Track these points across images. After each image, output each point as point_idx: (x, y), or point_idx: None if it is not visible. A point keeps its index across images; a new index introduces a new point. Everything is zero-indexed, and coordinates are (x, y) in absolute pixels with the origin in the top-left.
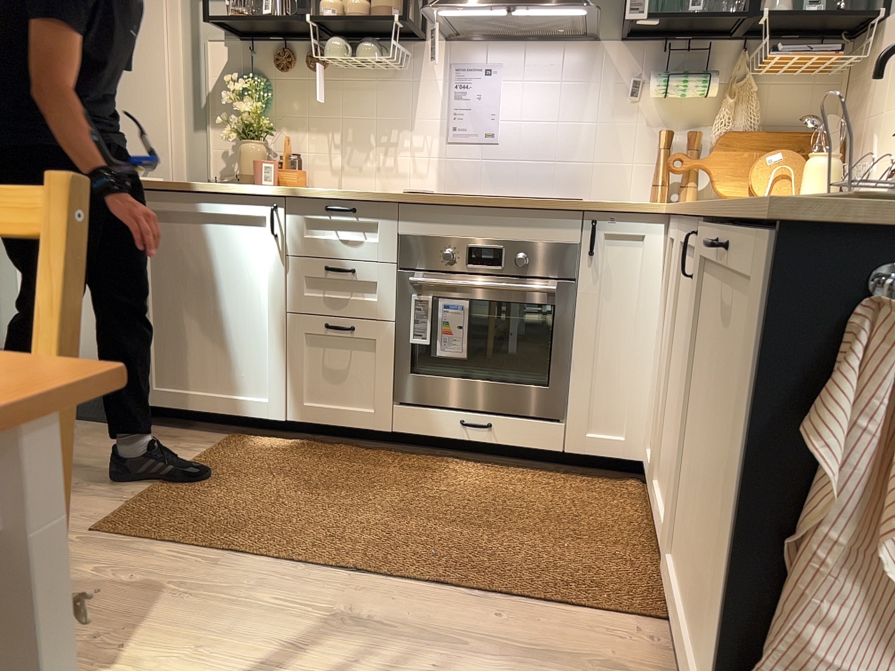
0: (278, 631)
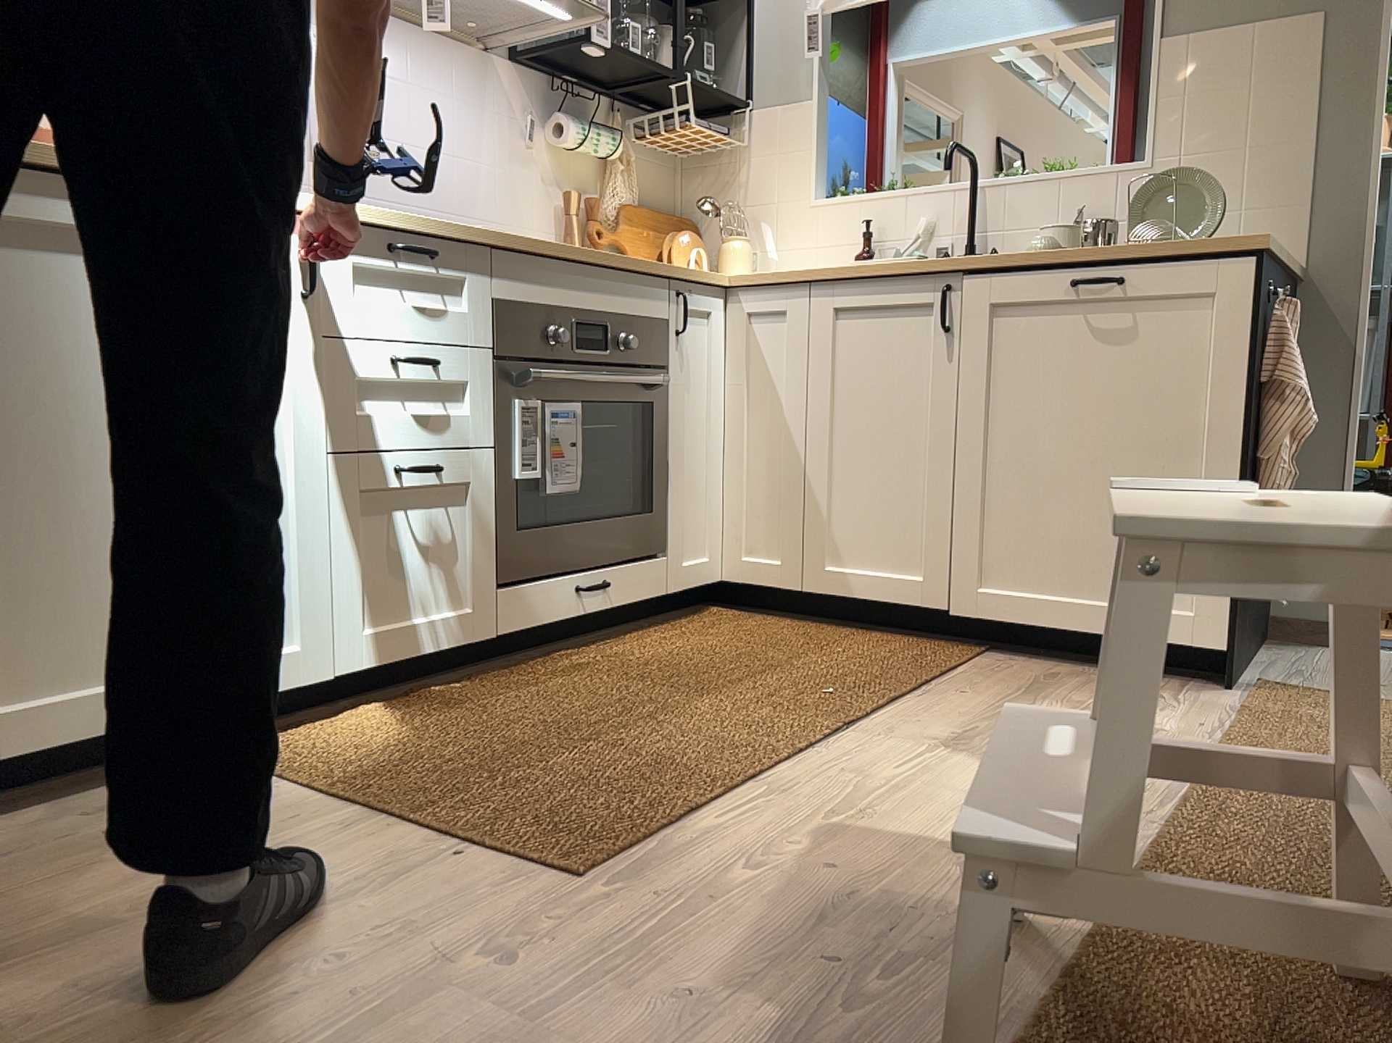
0: (969, 774)
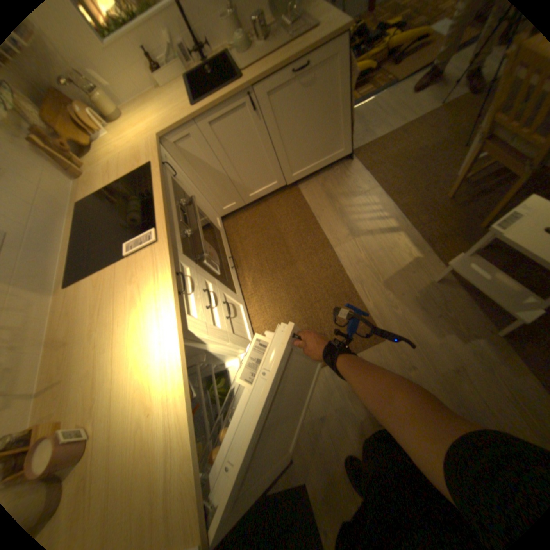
0: (370, 242)
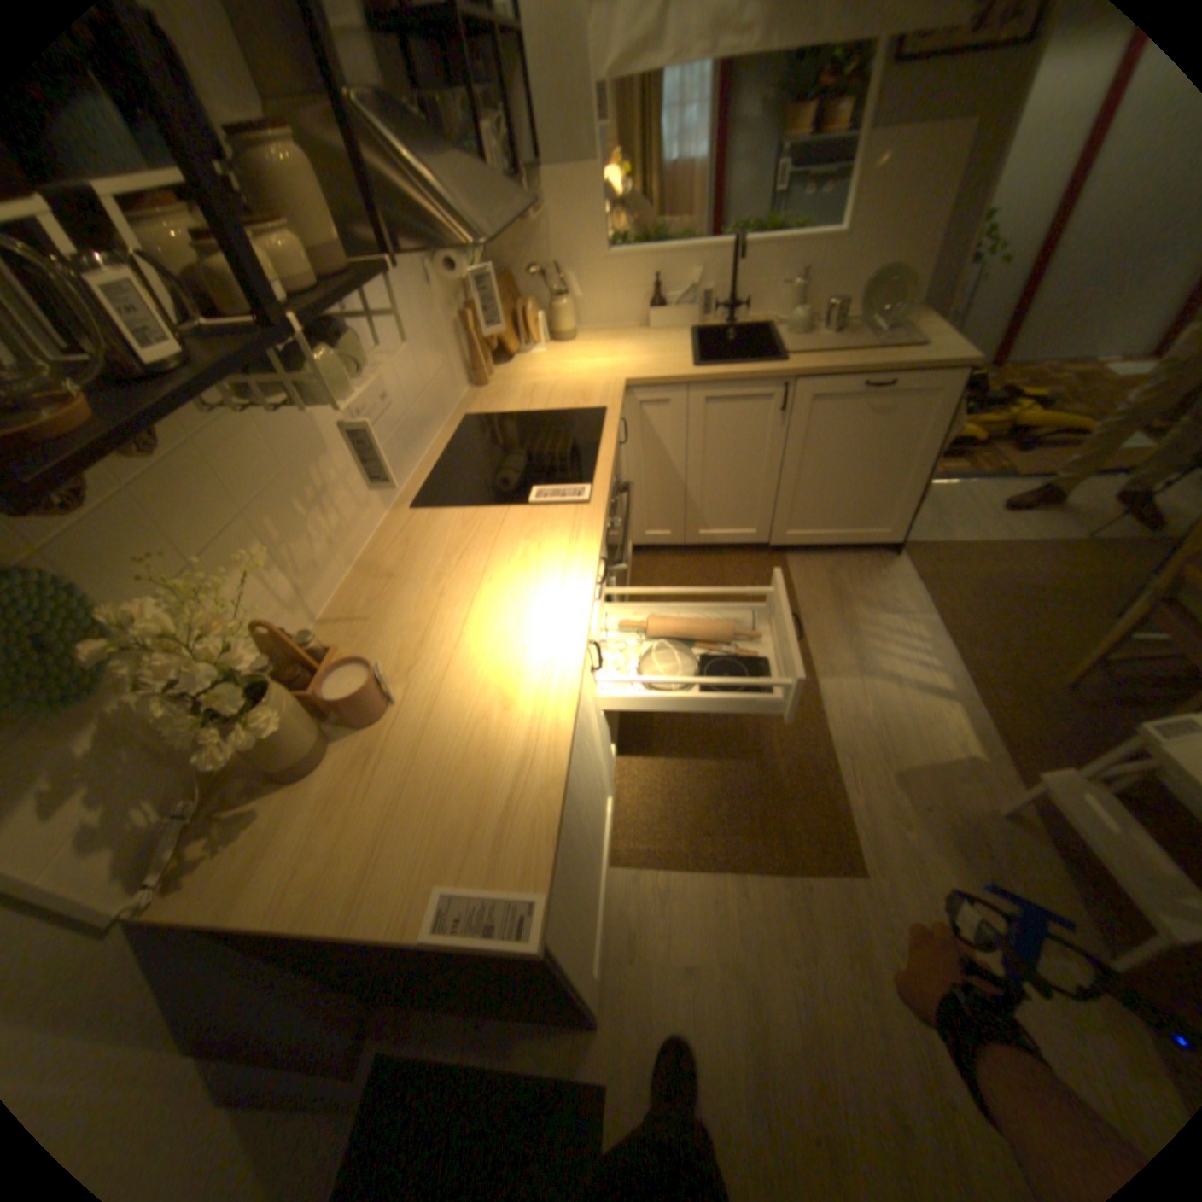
0: (894, 696)
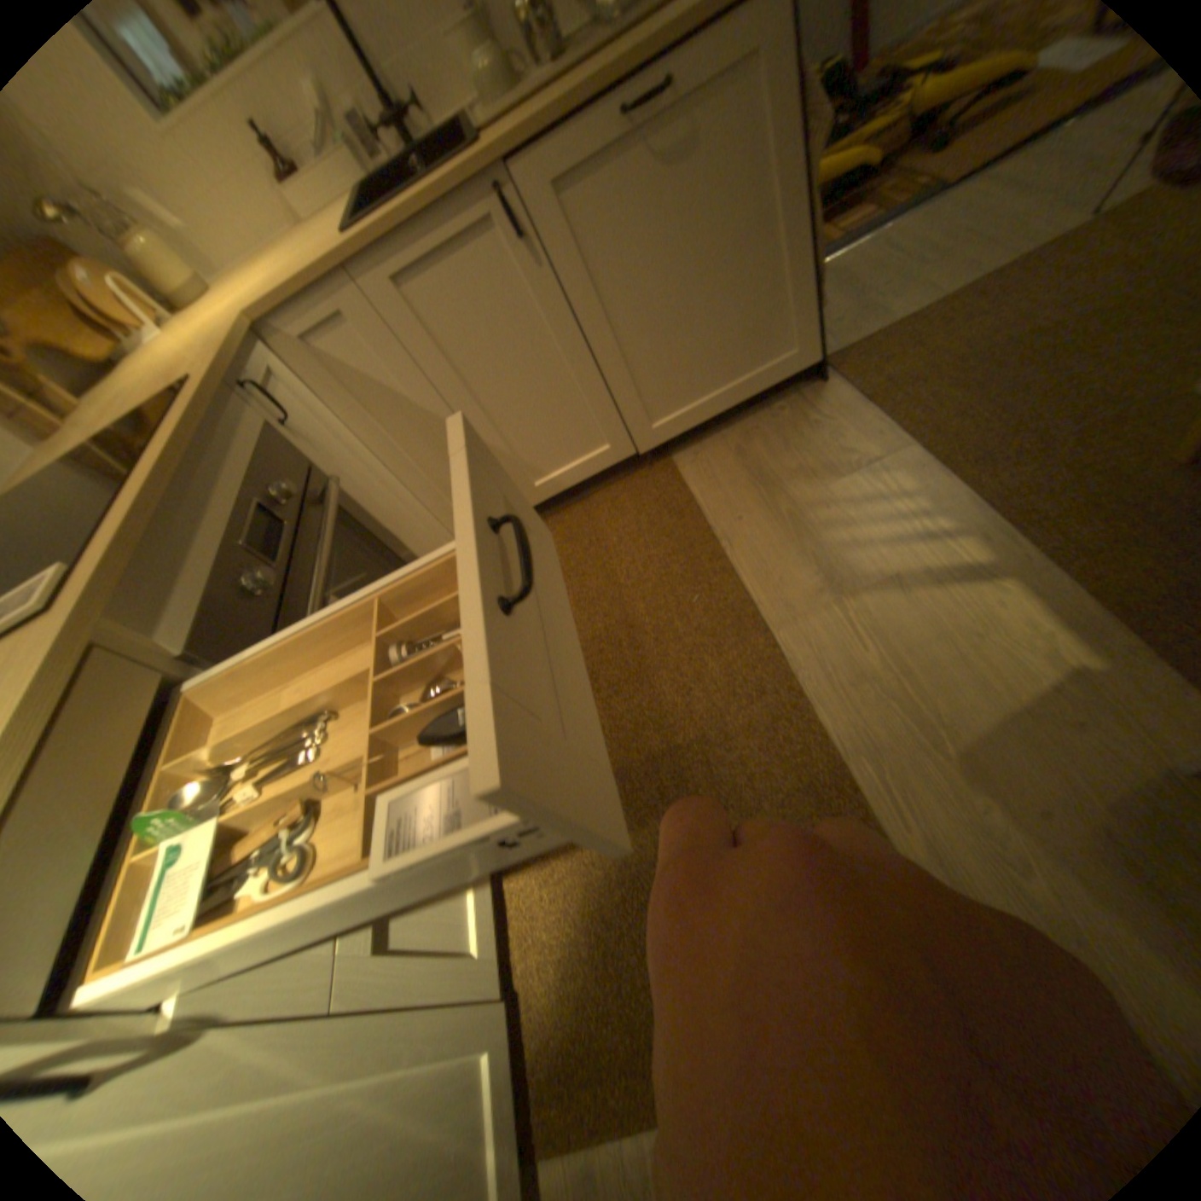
0: (901, 616)
